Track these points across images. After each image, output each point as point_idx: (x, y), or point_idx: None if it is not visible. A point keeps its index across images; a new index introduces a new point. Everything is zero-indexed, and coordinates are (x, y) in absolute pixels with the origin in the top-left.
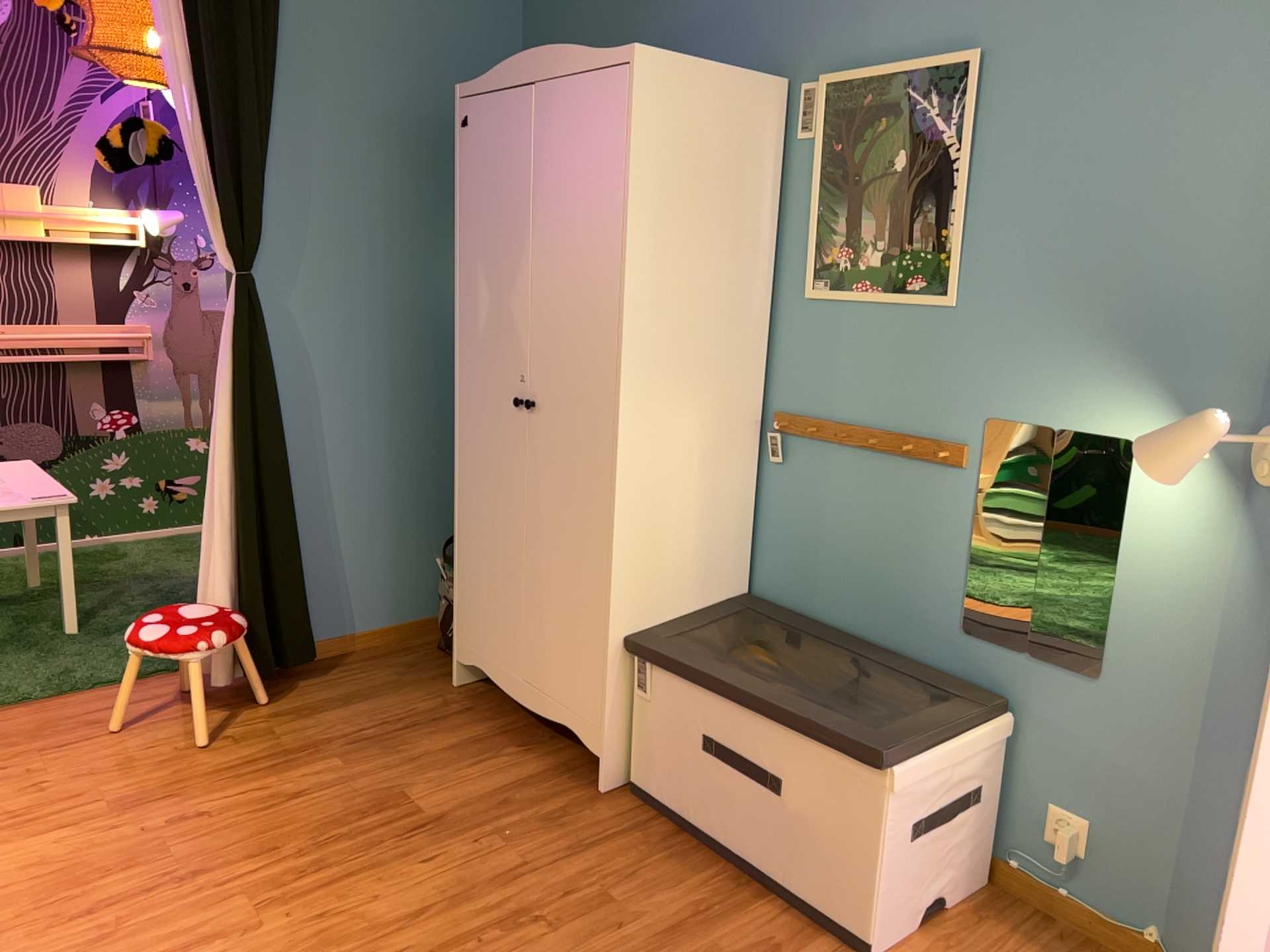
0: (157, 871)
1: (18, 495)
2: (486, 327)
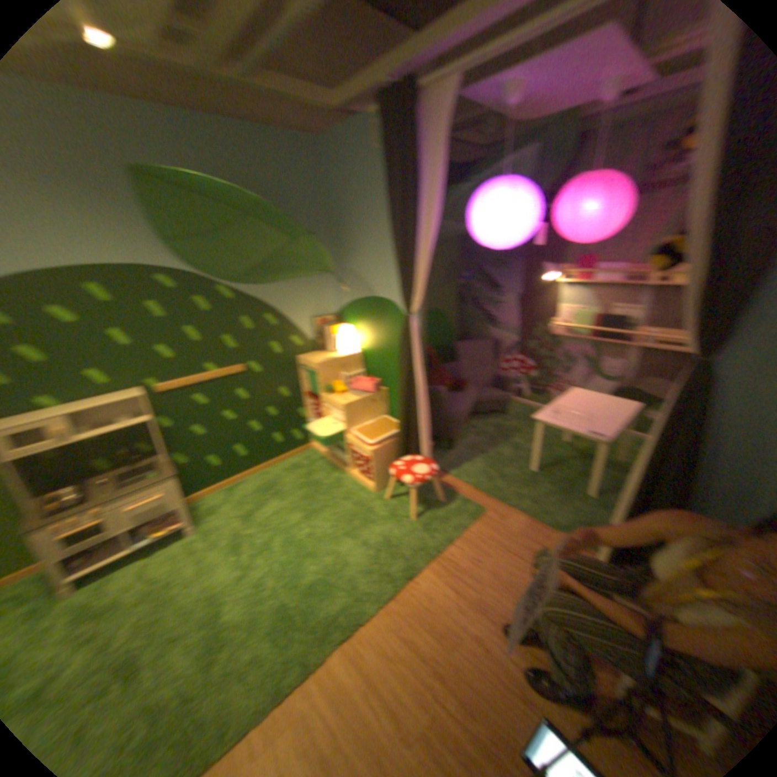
0: (437, 656)
1: (589, 425)
2: None
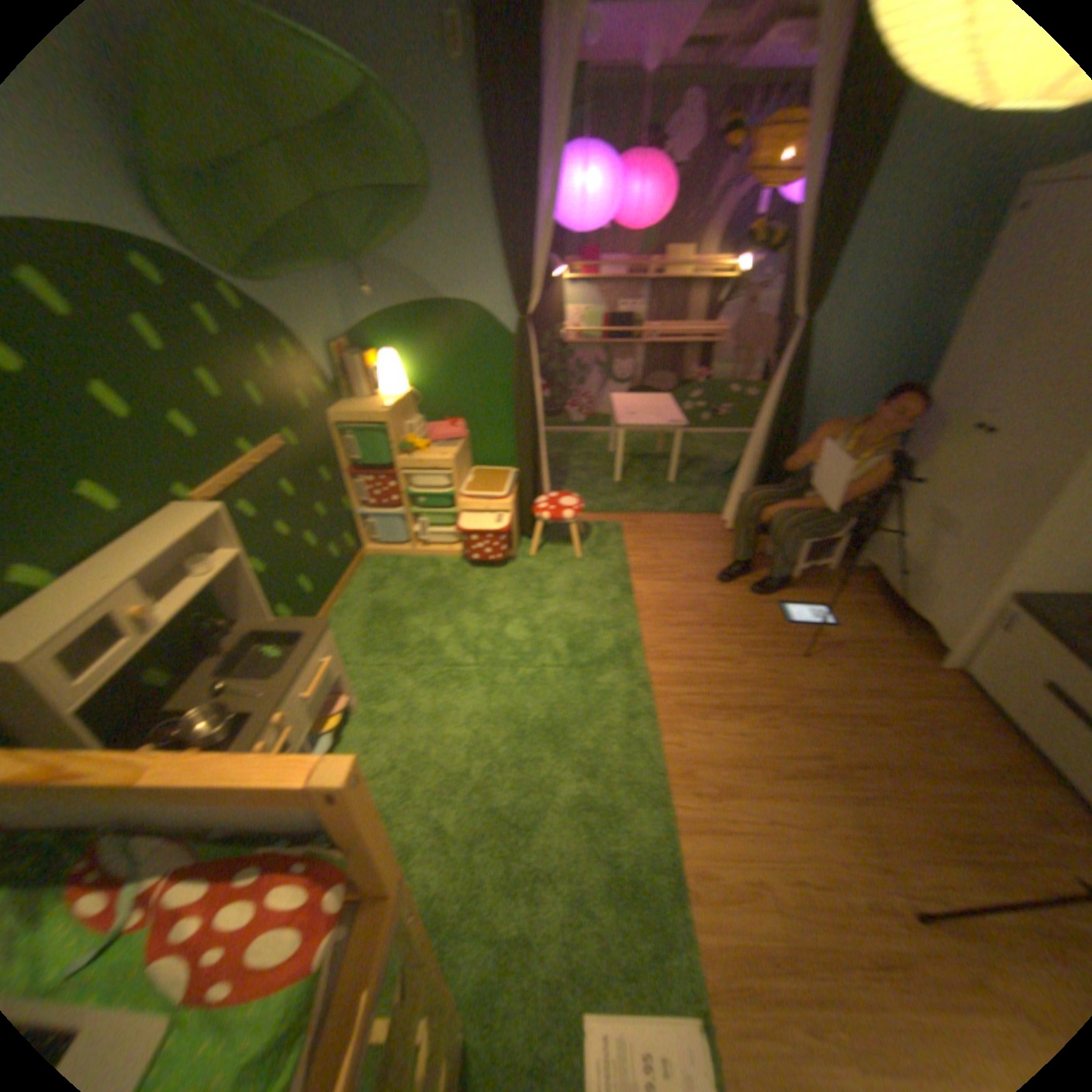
0: (703, 618)
1: (662, 418)
2: (971, 370)
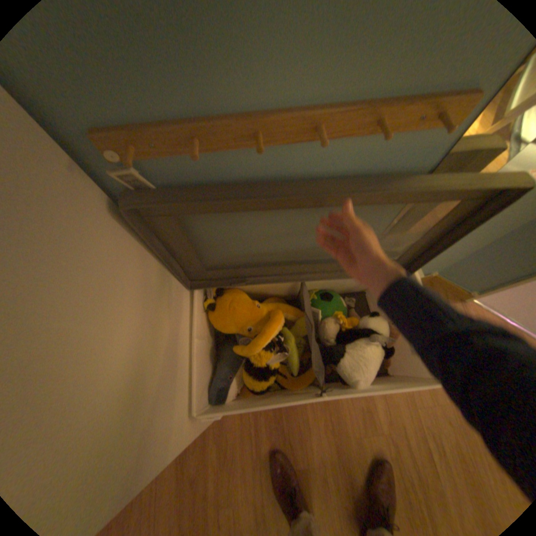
0: None
1: None
2: None
